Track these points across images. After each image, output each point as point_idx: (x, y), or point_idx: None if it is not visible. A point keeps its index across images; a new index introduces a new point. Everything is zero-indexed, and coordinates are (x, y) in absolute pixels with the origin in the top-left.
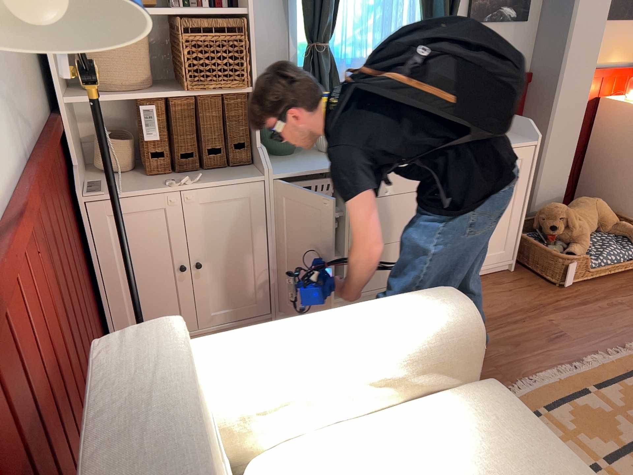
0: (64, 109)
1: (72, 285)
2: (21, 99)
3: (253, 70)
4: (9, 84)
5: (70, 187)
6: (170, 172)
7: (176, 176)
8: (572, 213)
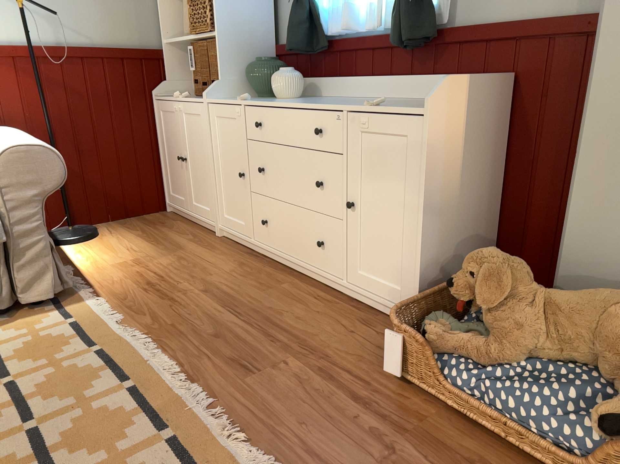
0: (165, 48)
1: (98, 126)
2: (91, 27)
3: (216, 18)
4: (71, 15)
5: (152, 90)
6: (201, 96)
7: (198, 98)
8: (502, 277)
